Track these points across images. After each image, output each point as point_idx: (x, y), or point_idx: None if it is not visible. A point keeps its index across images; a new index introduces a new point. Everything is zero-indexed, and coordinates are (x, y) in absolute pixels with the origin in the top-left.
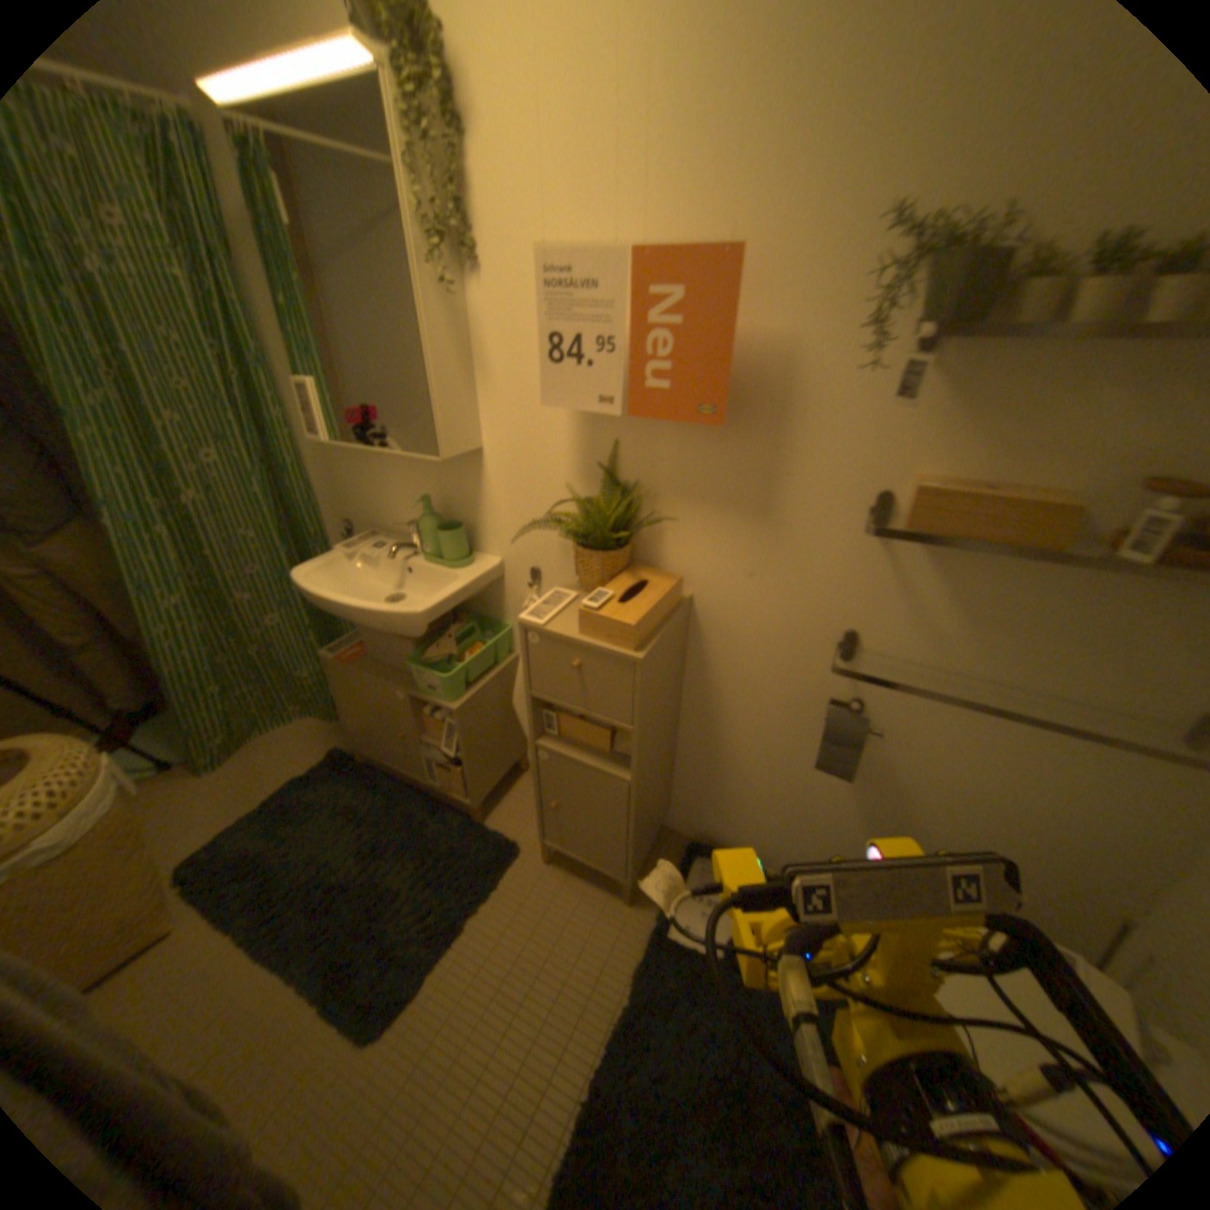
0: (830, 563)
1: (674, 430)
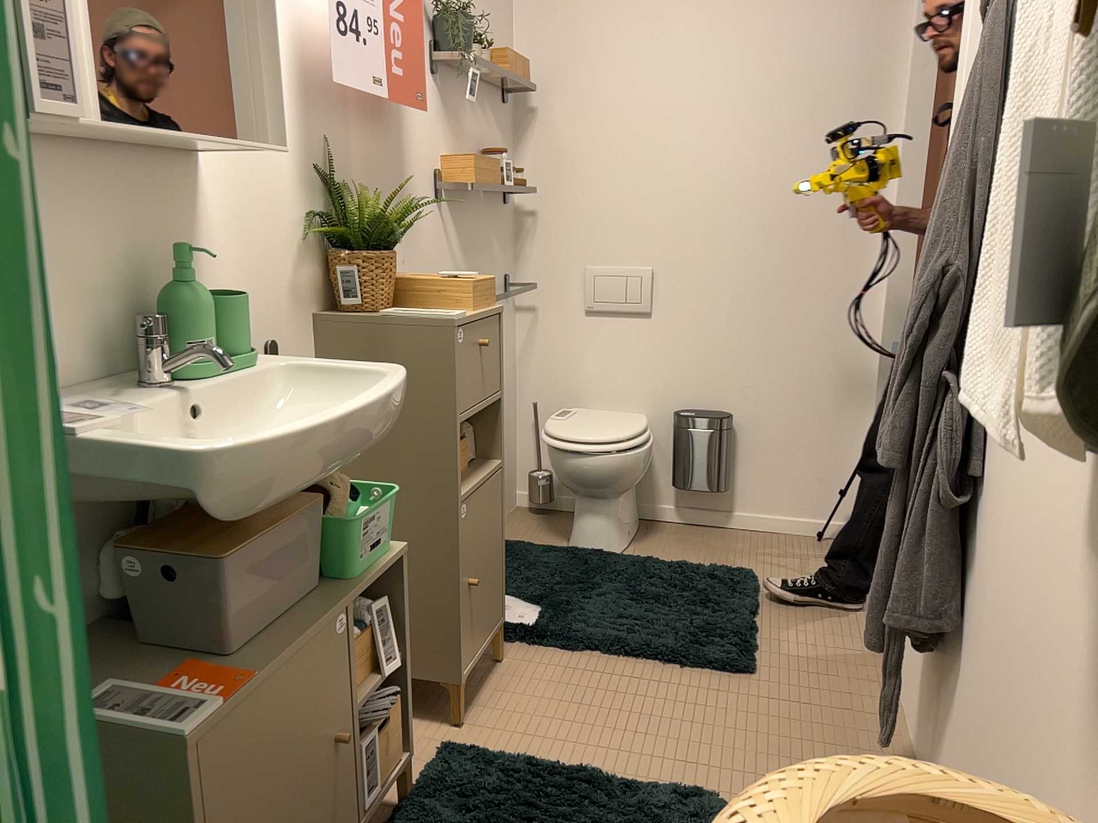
0: (429, 235)
1: (359, 128)
